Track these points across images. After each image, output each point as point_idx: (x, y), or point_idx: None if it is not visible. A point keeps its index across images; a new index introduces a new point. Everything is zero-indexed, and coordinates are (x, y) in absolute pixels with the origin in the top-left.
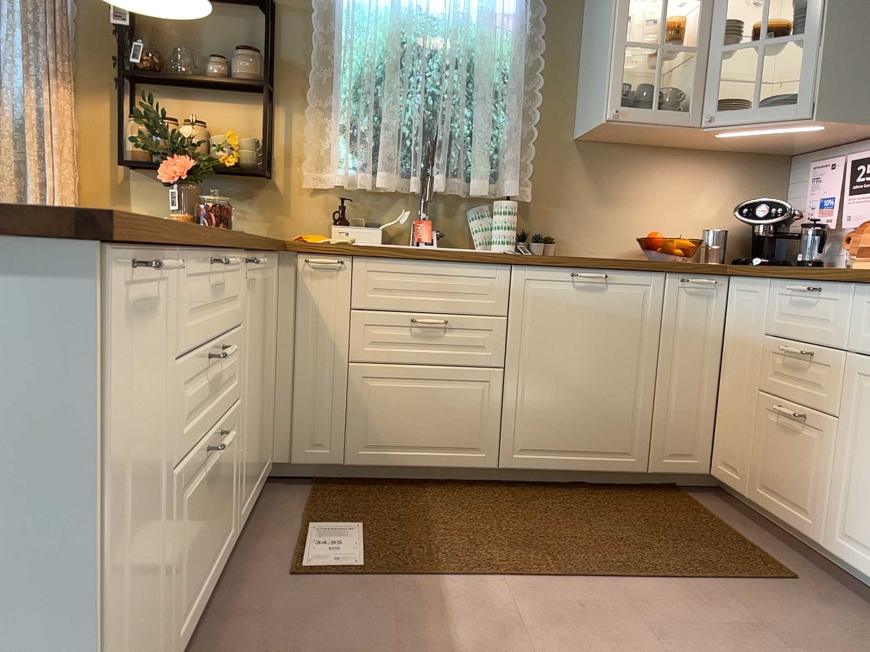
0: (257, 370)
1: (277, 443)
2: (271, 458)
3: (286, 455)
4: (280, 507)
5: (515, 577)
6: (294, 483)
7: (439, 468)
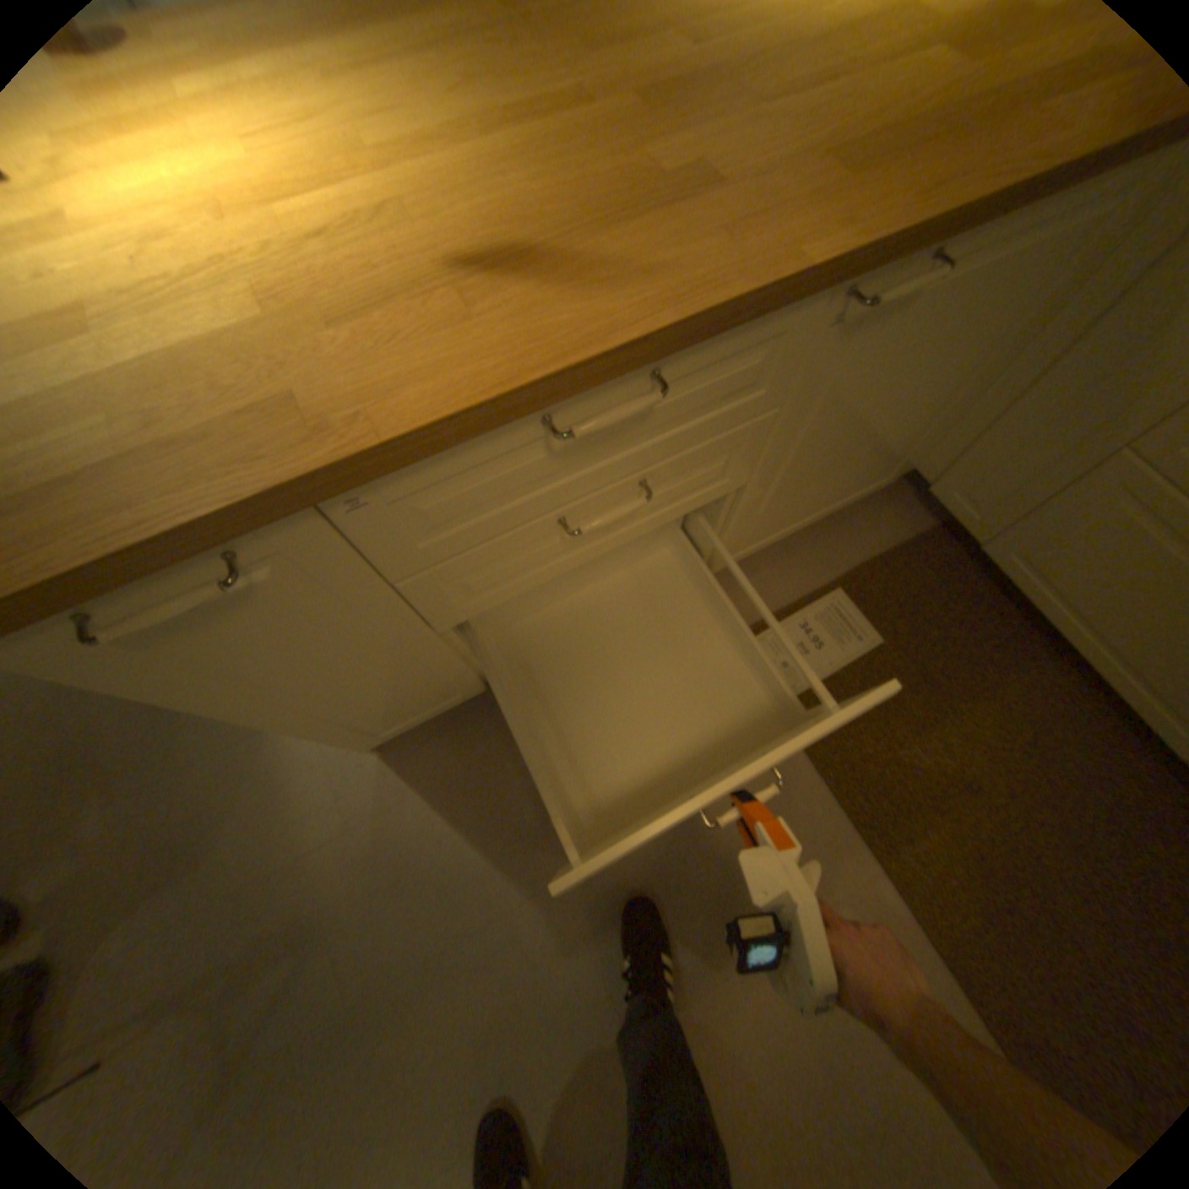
0: (878, 417)
1: (937, 455)
2: (913, 467)
3: (936, 476)
4: (860, 532)
5: (901, 892)
6: (930, 501)
7: (1100, 671)
